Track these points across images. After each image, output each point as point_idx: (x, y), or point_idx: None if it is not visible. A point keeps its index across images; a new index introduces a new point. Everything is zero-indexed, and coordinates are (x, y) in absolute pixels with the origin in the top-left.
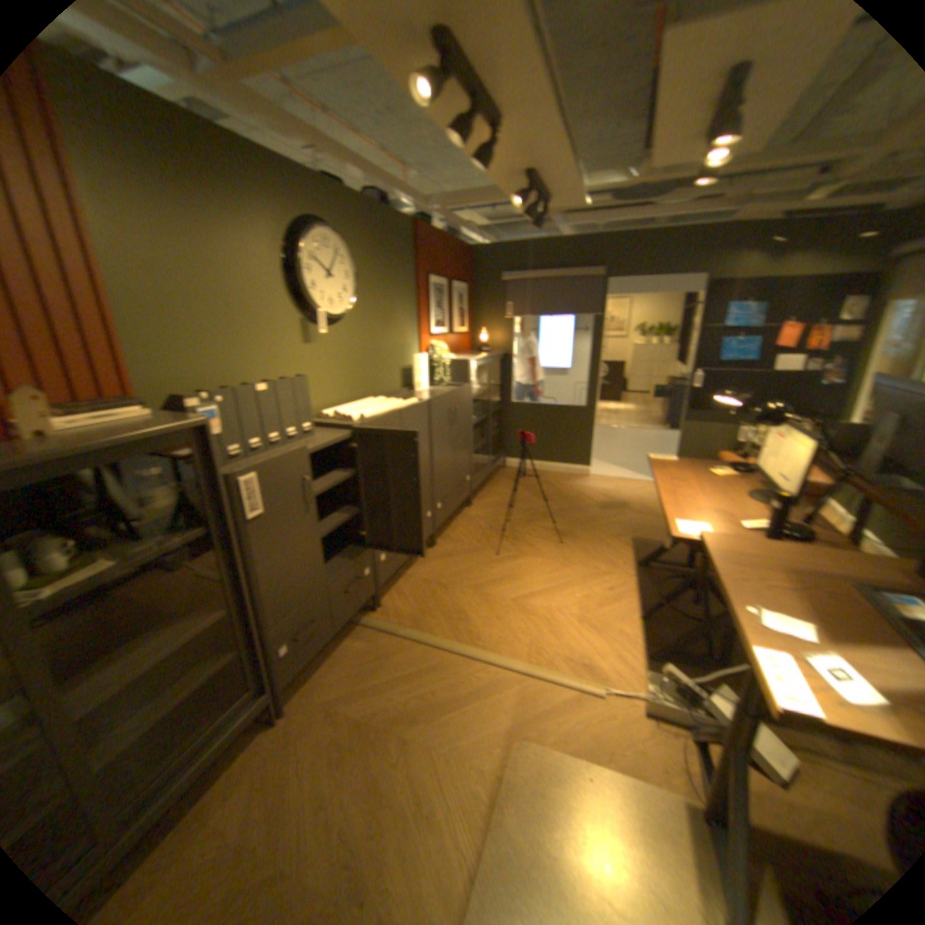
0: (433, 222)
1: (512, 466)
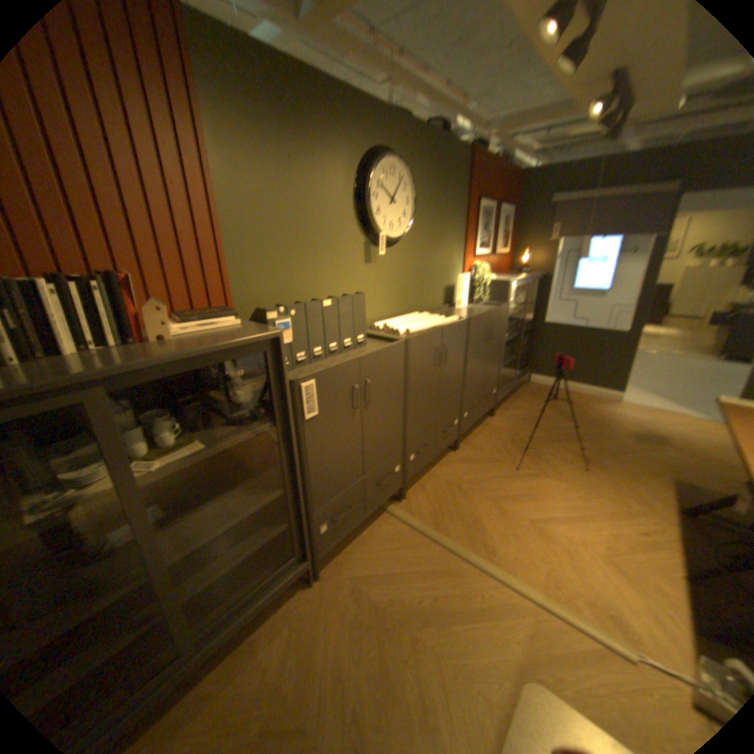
0: (487, 148)
1: (536, 382)
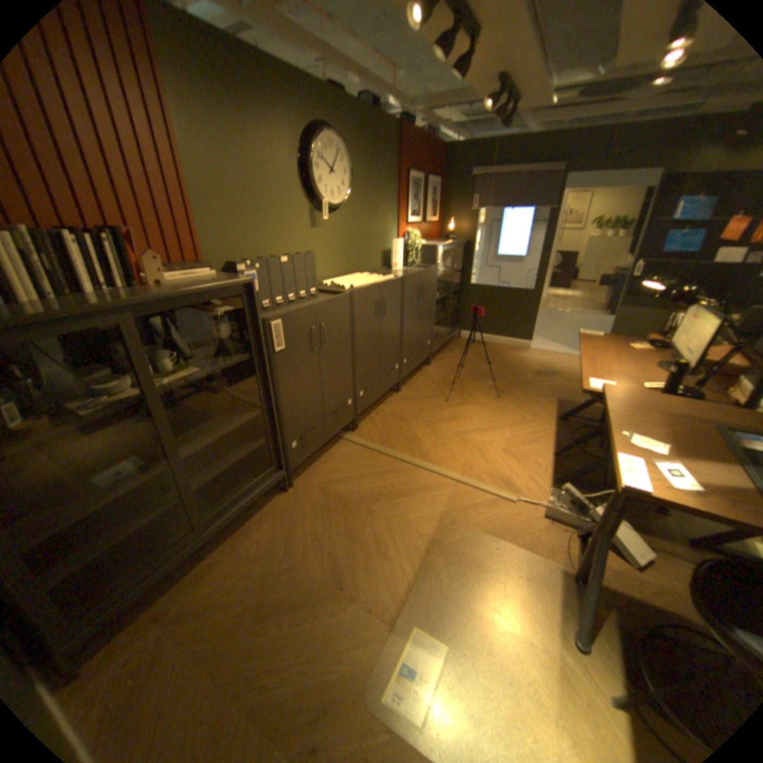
0: (414, 122)
1: (465, 337)
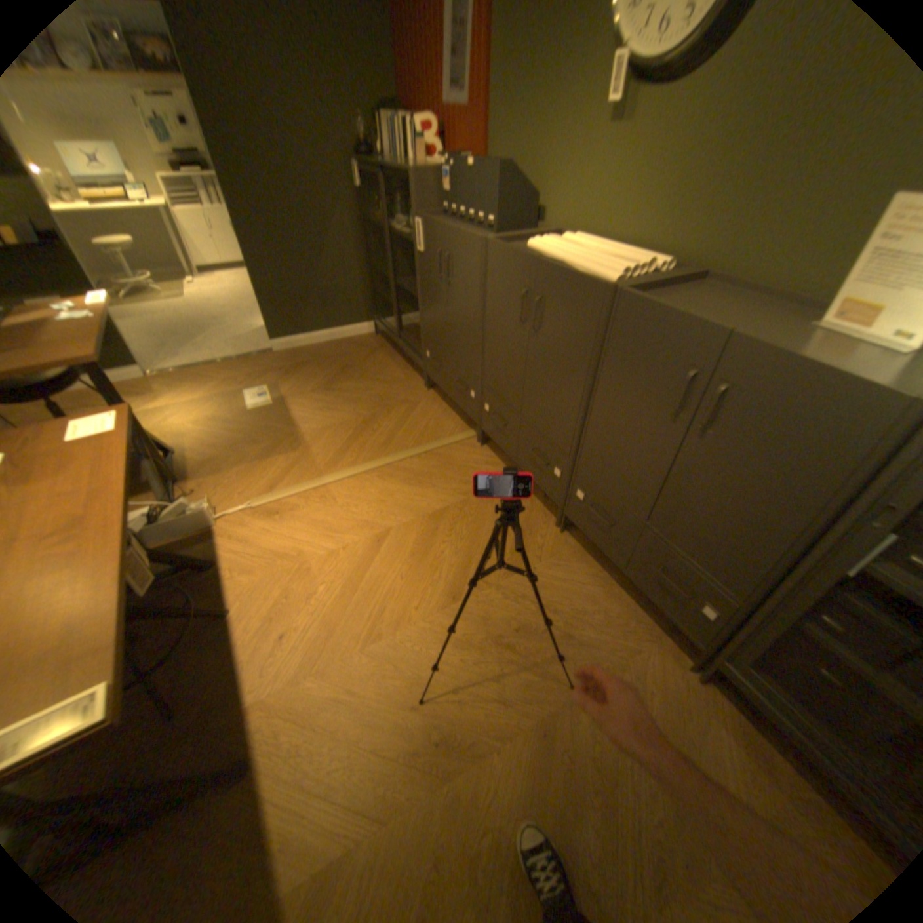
0: None
1: None
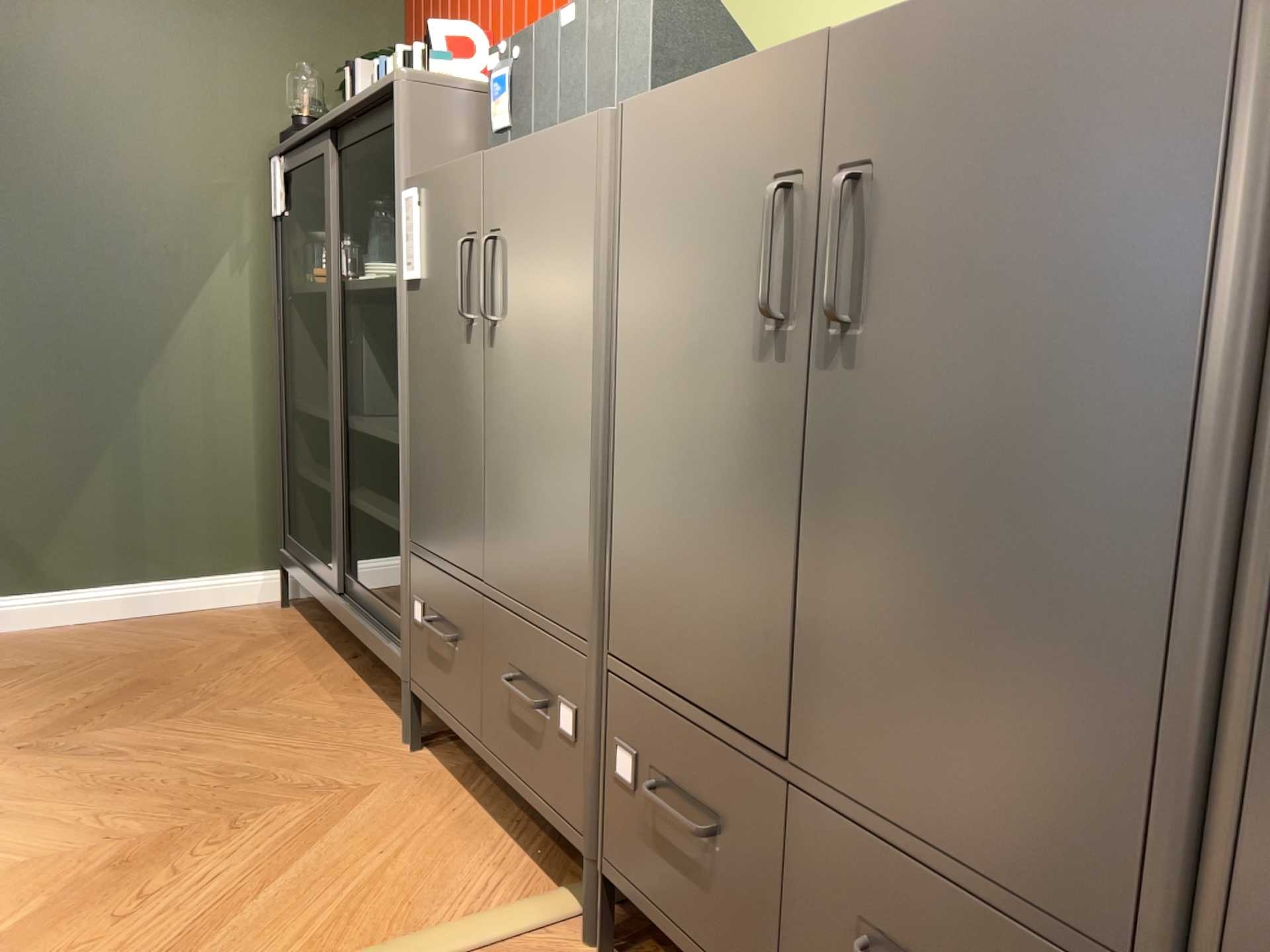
0: None
1: None
